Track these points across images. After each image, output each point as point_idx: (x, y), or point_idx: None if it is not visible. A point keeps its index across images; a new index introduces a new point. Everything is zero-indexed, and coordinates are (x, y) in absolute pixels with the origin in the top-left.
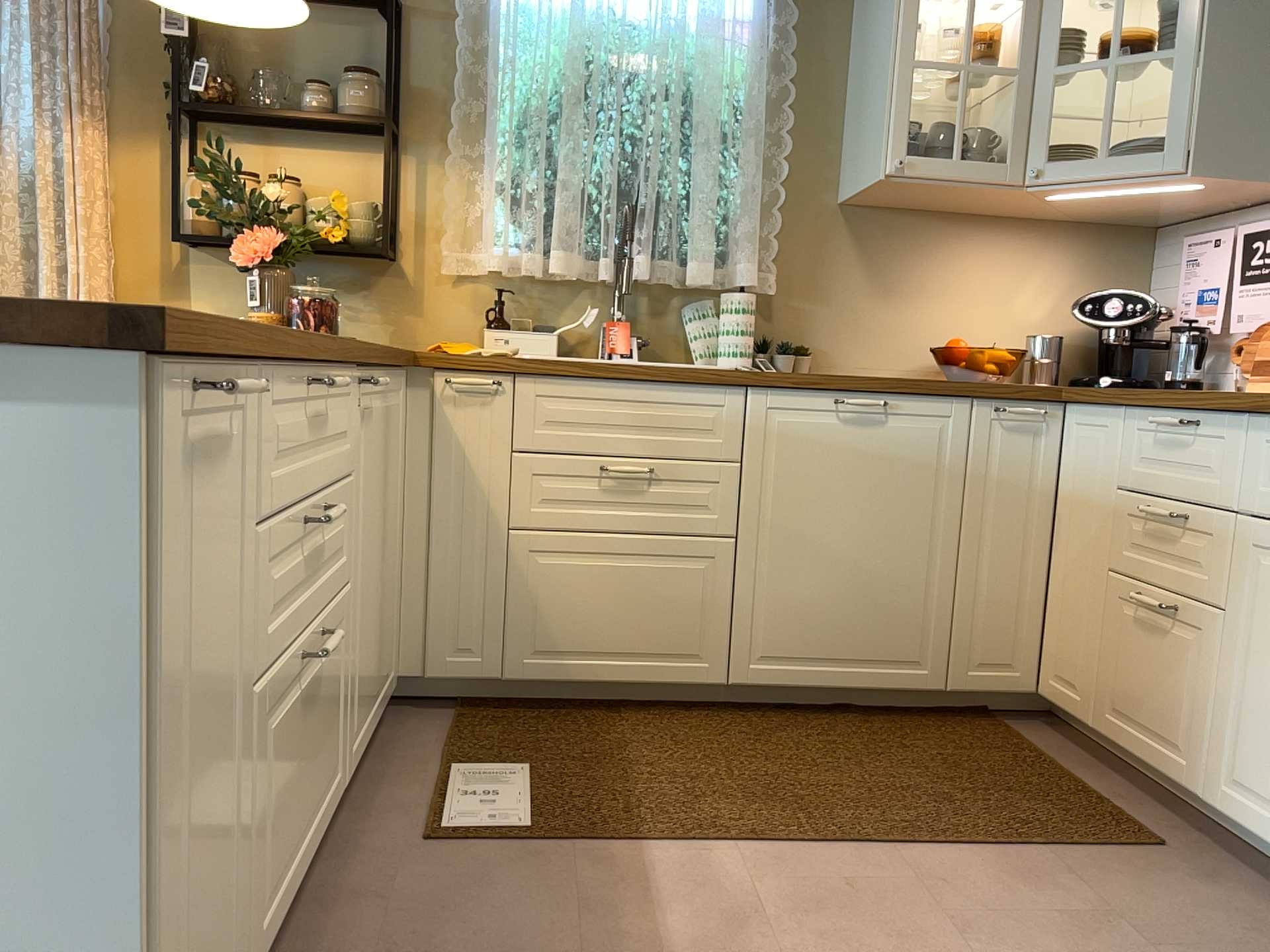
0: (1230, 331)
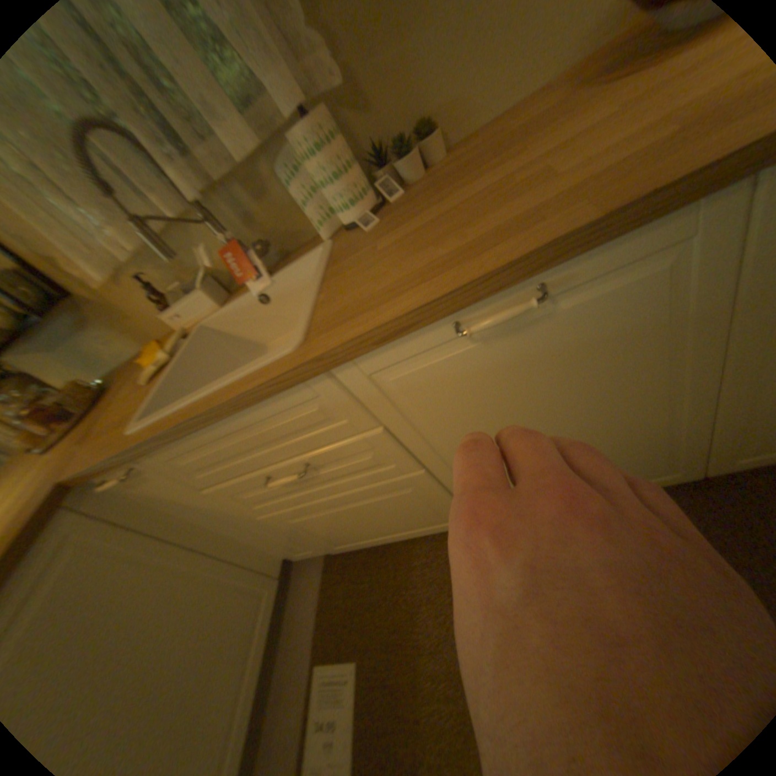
0: None
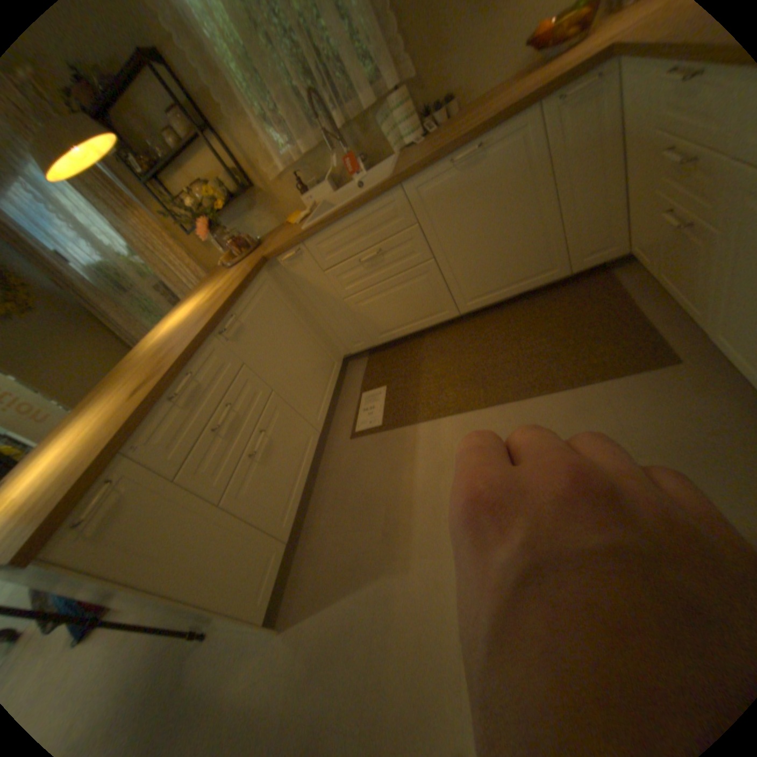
0: None
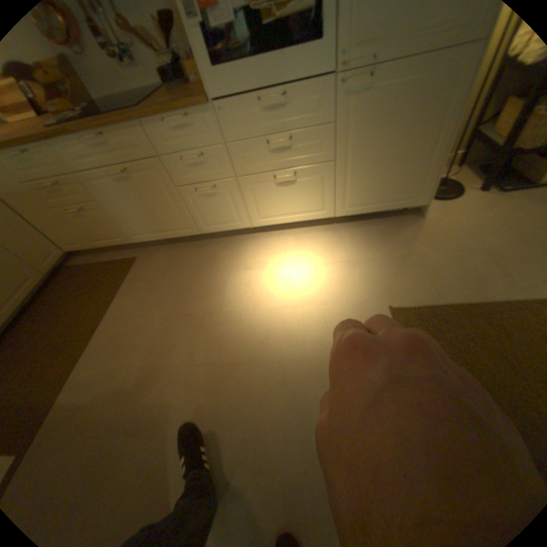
0: None
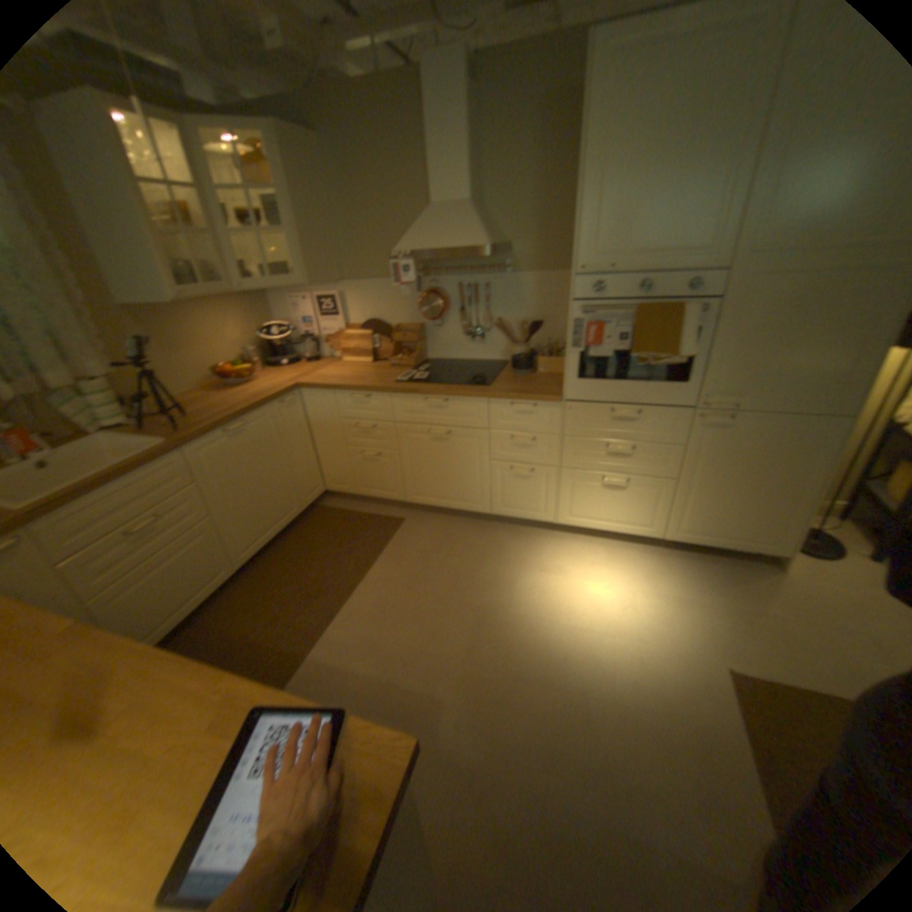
0: (319, 332)
